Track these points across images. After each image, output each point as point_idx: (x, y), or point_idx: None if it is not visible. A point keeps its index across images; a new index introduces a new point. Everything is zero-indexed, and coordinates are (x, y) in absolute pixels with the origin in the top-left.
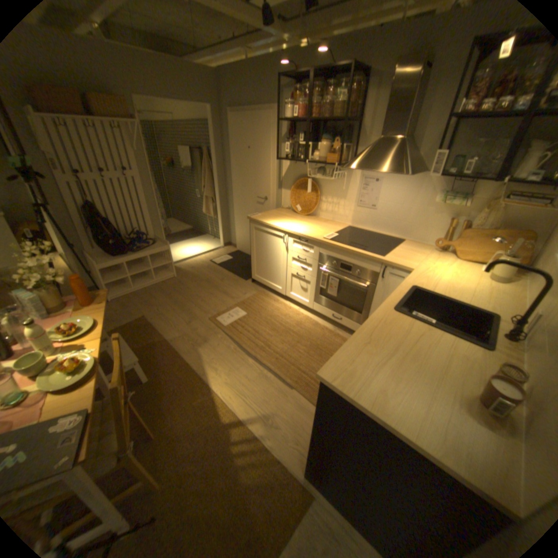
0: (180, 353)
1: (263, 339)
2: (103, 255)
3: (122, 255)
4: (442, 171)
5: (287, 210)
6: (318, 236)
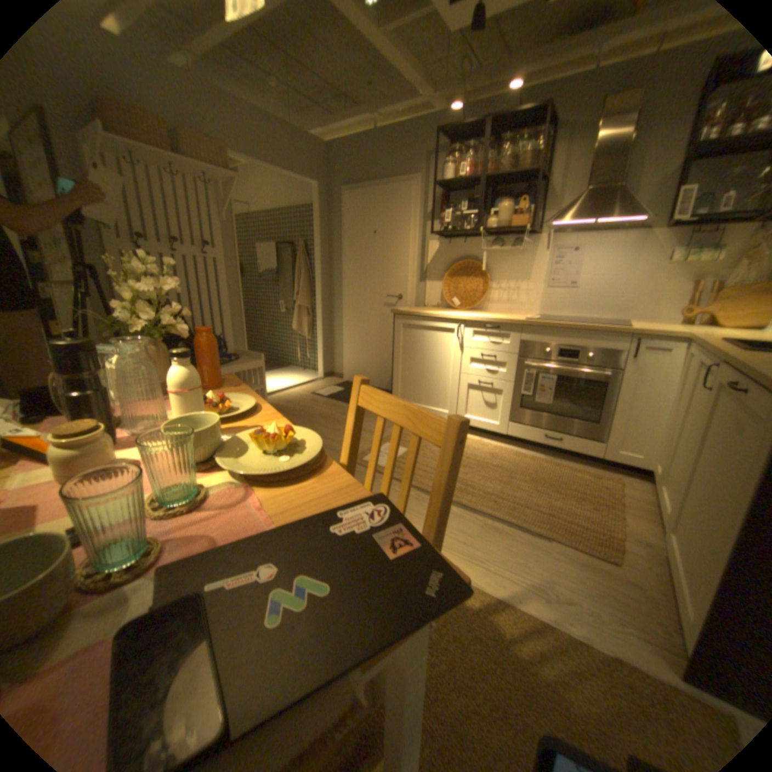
0: None
1: None
2: None
3: None
4: (671, 226)
5: (436, 307)
6: (514, 319)
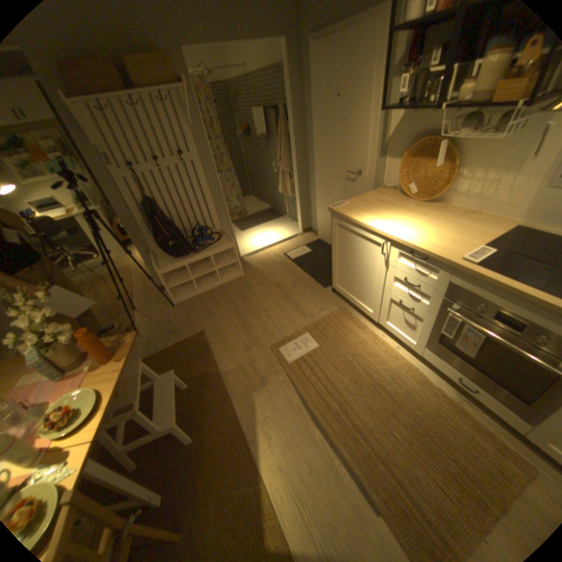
0: (231, 397)
1: (339, 398)
2: (167, 255)
3: (184, 257)
4: None
5: (392, 190)
6: (452, 251)
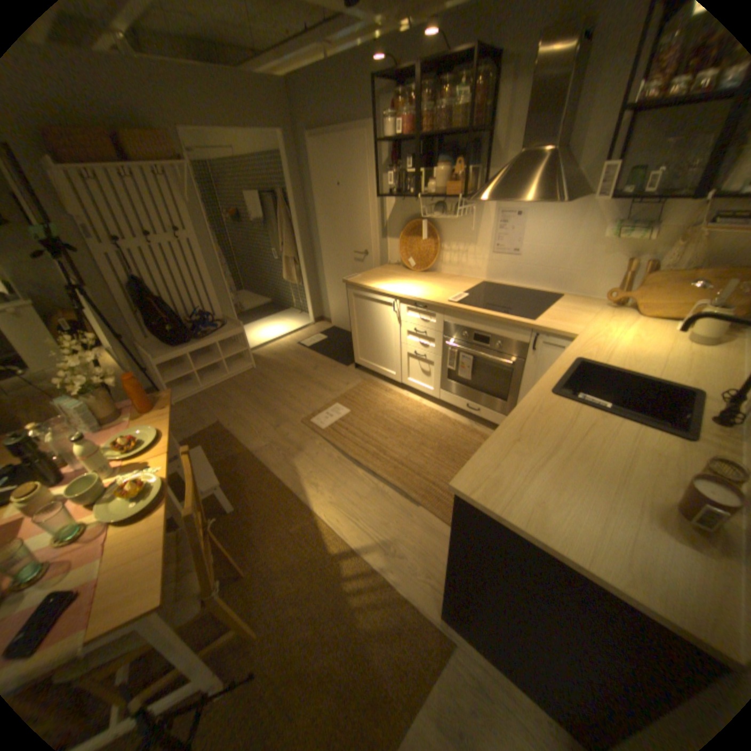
0: (268, 467)
1: (375, 444)
2: (160, 346)
3: (184, 345)
4: (613, 193)
5: (396, 266)
6: (441, 299)
